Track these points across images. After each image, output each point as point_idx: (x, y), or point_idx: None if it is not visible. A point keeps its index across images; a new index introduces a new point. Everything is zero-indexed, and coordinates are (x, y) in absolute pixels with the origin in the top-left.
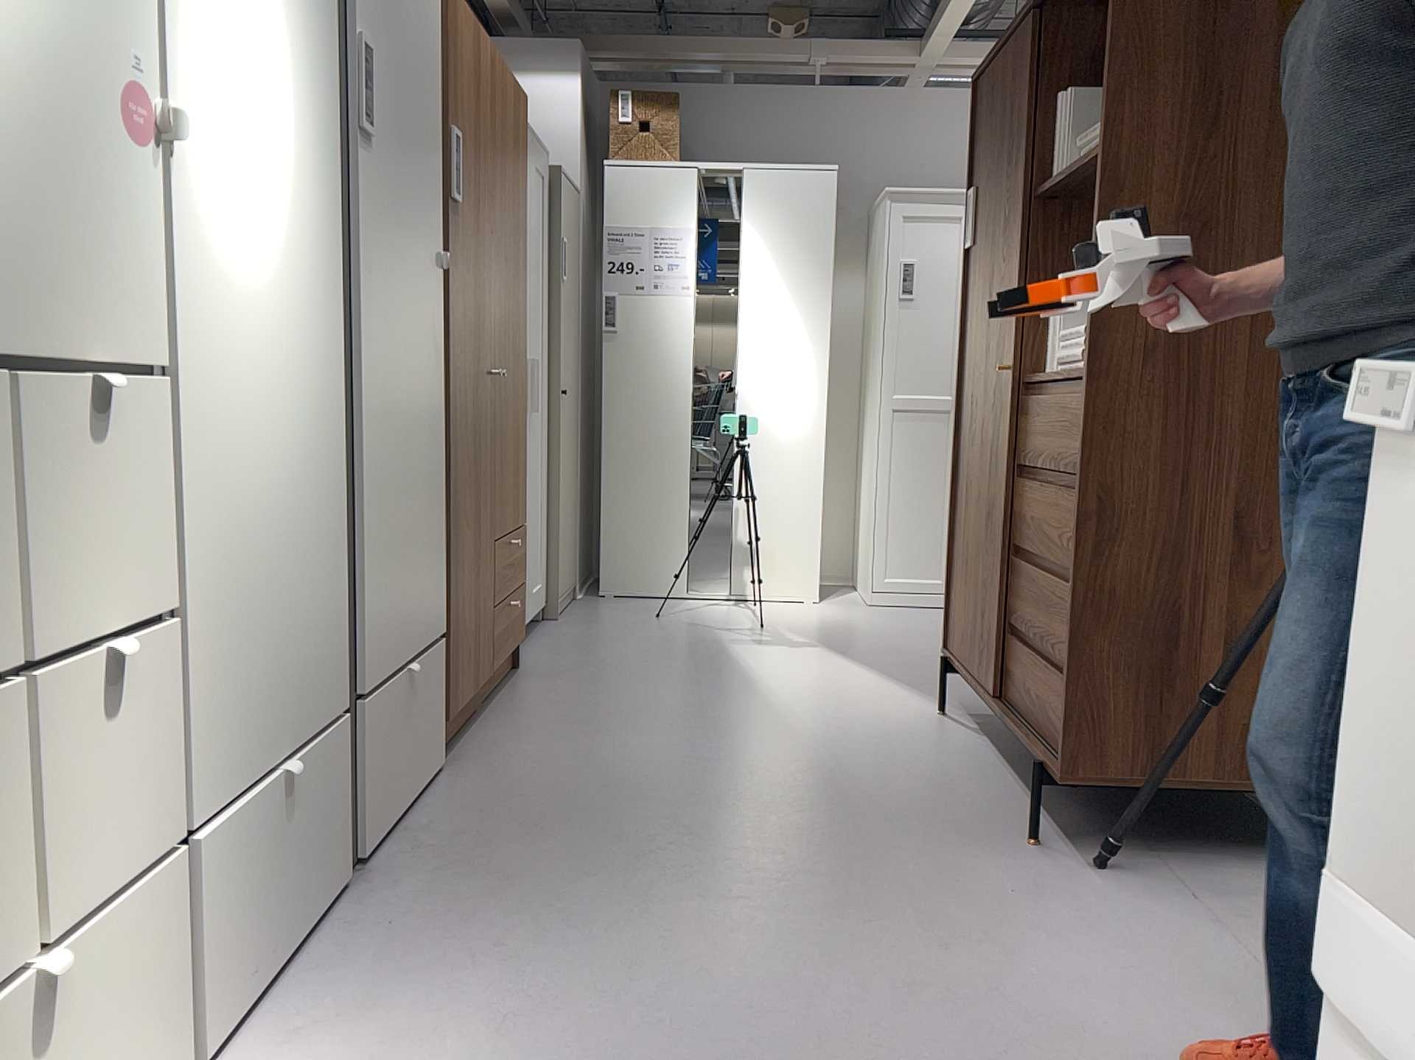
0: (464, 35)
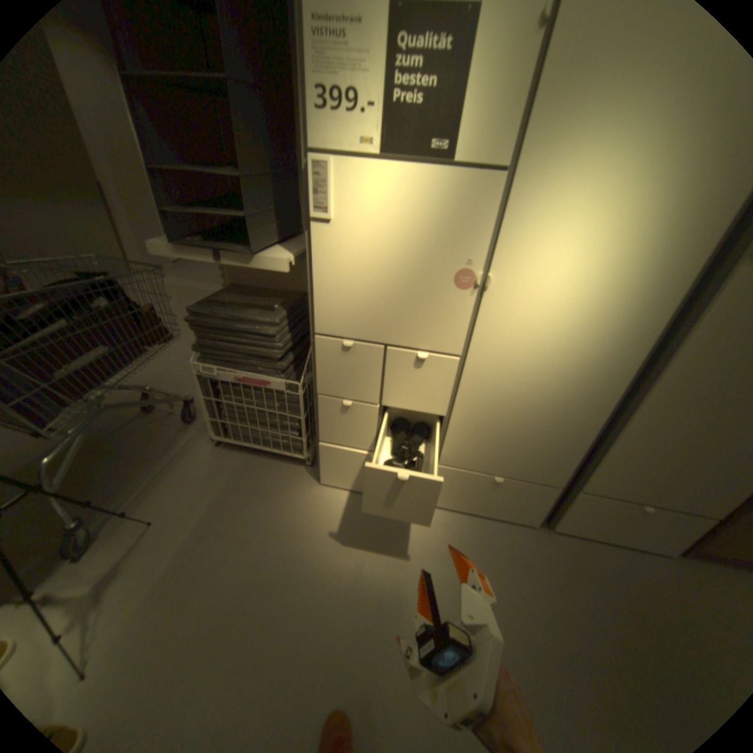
0: None
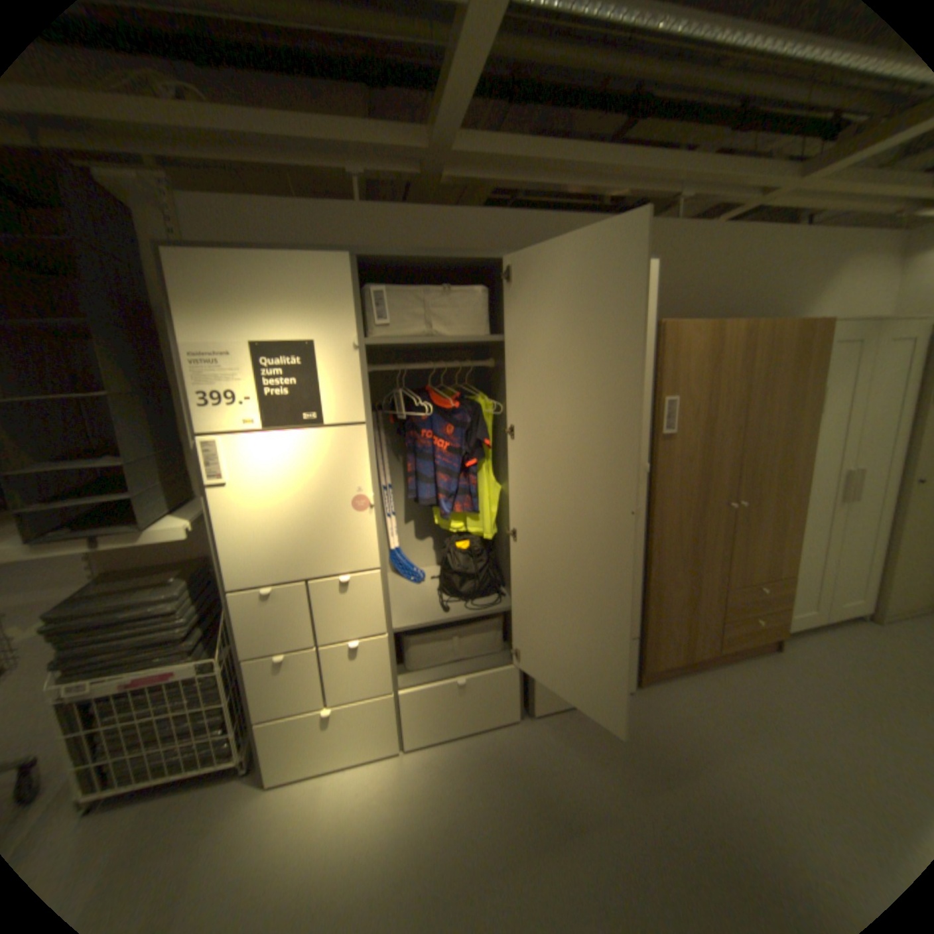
0: (693, 339)
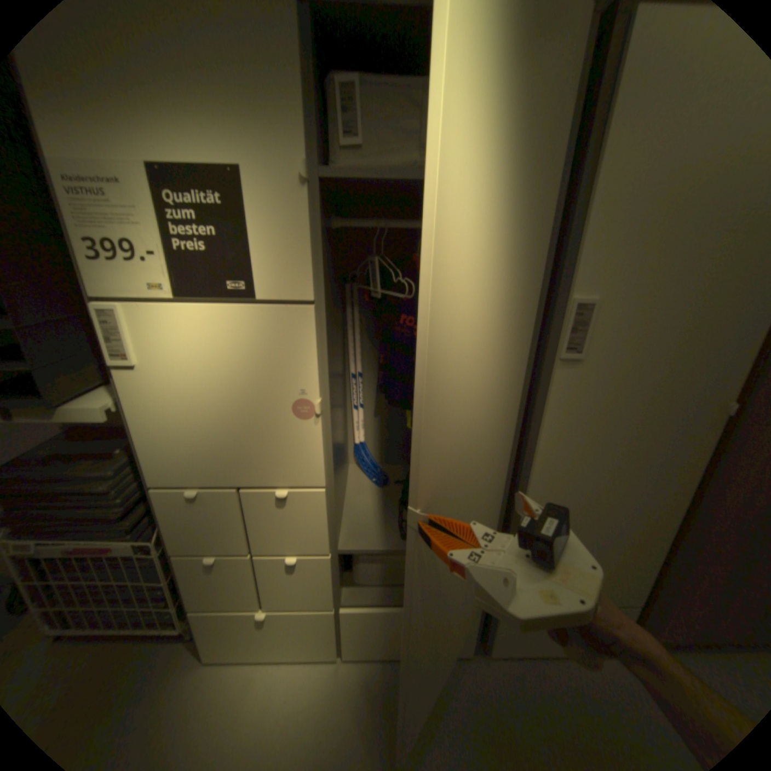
0: None
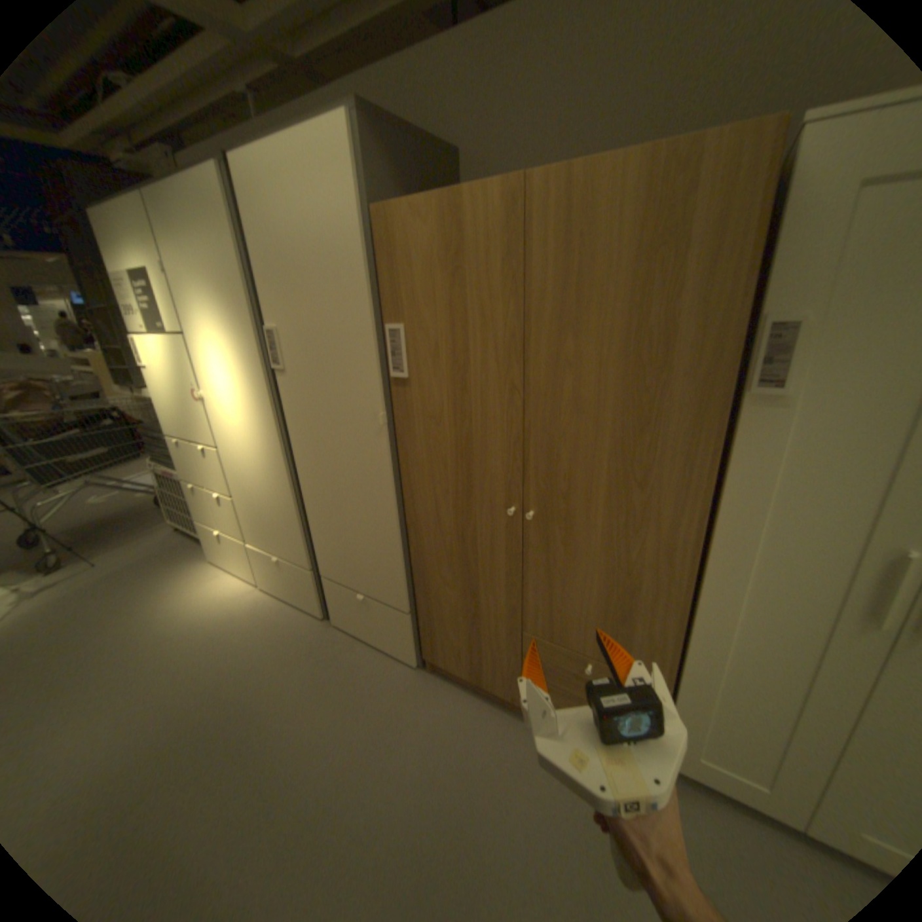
0: (411, 231)
